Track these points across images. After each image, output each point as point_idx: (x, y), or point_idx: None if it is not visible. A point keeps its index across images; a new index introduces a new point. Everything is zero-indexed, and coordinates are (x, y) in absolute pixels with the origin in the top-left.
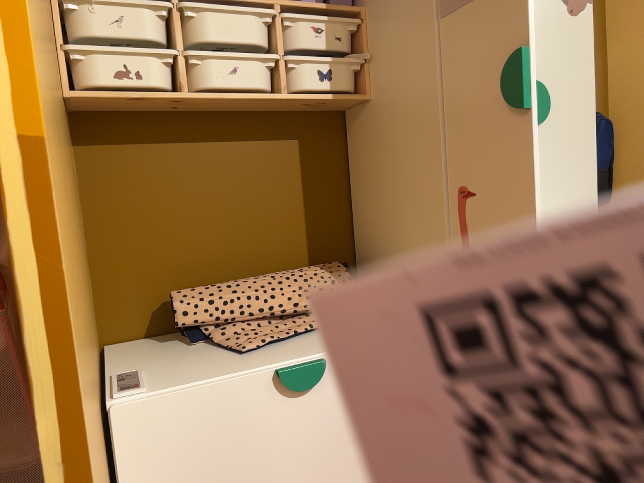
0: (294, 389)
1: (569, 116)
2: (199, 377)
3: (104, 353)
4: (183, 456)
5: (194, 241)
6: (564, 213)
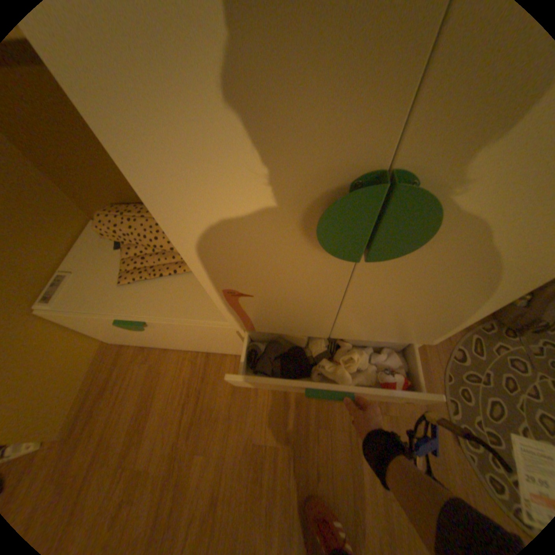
0: (129, 327)
1: (508, 237)
2: (81, 301)
3: (80, 232)
4: (88, 326)
5: (106, 166)
6: (396, 320)
